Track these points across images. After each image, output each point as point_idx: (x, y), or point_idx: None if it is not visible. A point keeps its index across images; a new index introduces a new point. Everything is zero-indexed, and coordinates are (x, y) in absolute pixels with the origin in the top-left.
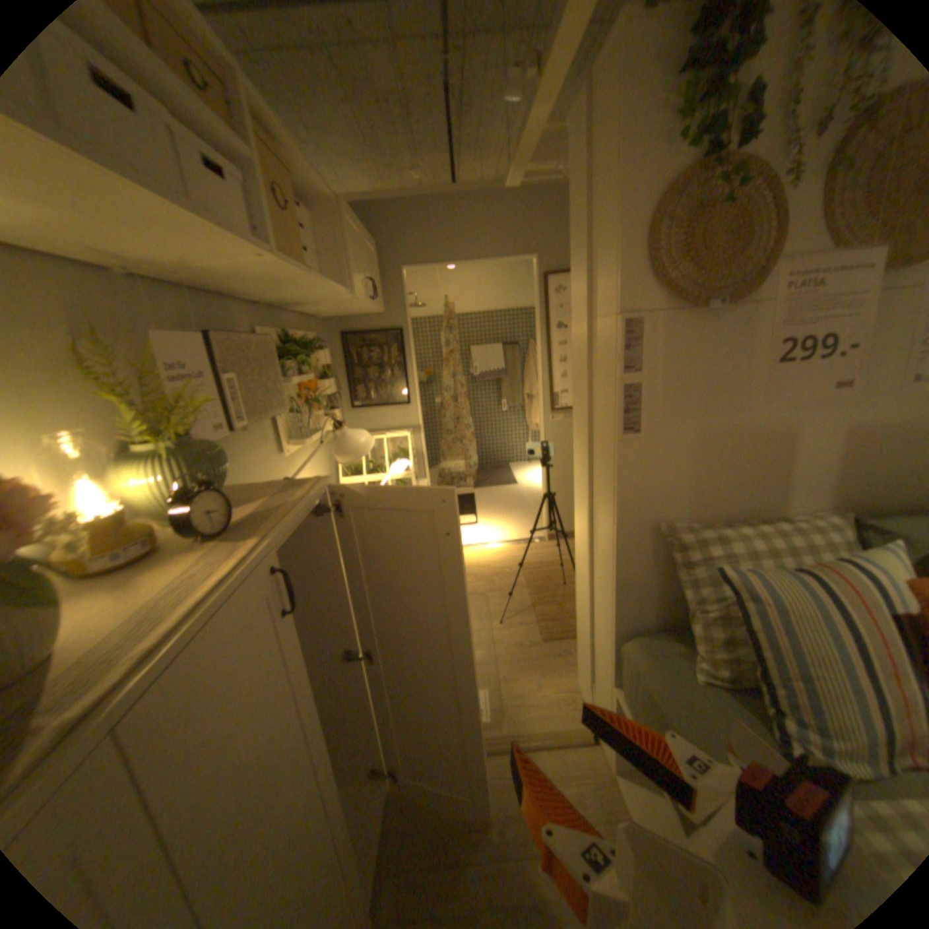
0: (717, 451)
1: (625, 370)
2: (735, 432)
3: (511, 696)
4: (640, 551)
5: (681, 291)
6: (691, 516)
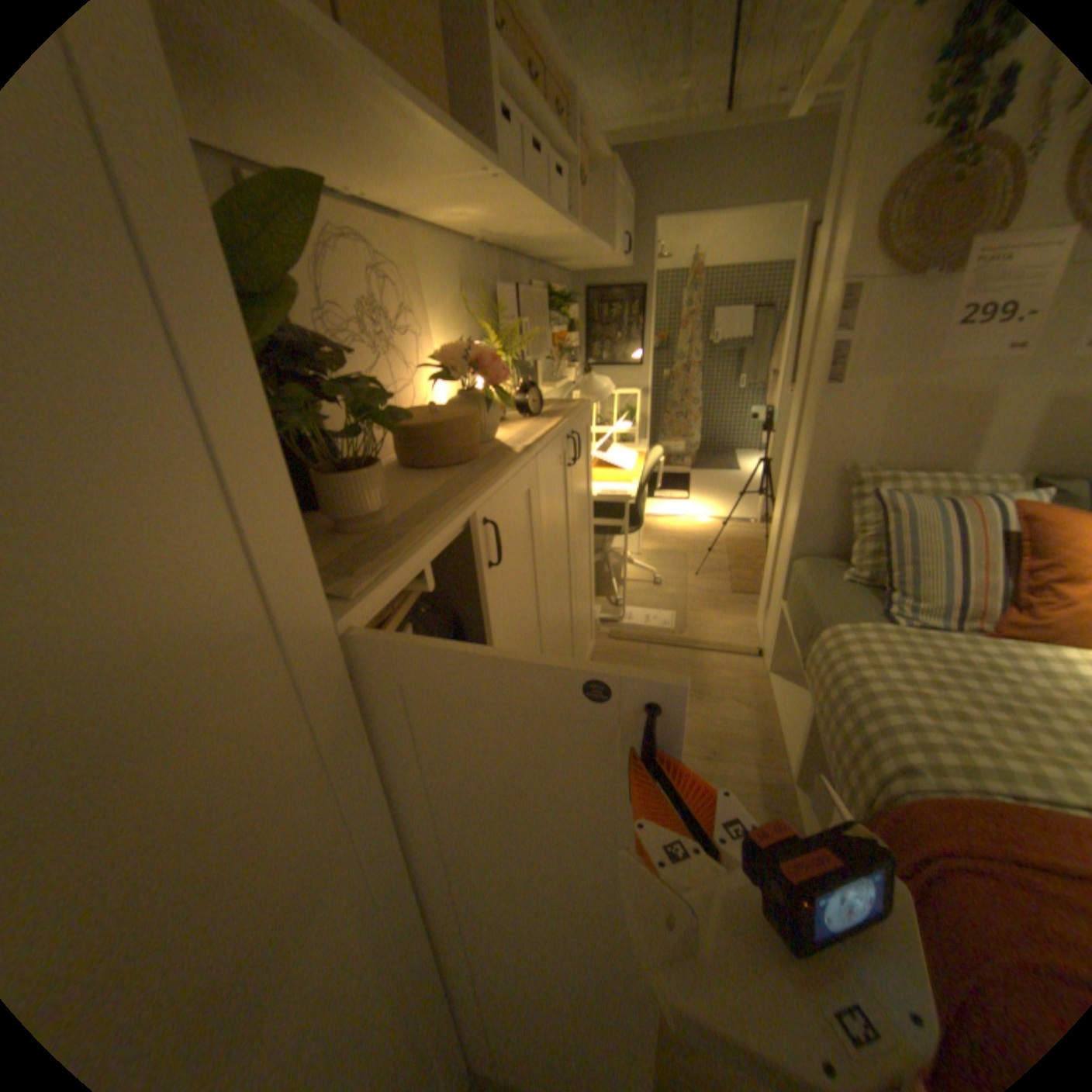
0: (913, 406)
1: (838, 329)
2: (934, 391)
3: (695, 620)
4: (825, 488)
5: (902, 262)
6: (878, 463)
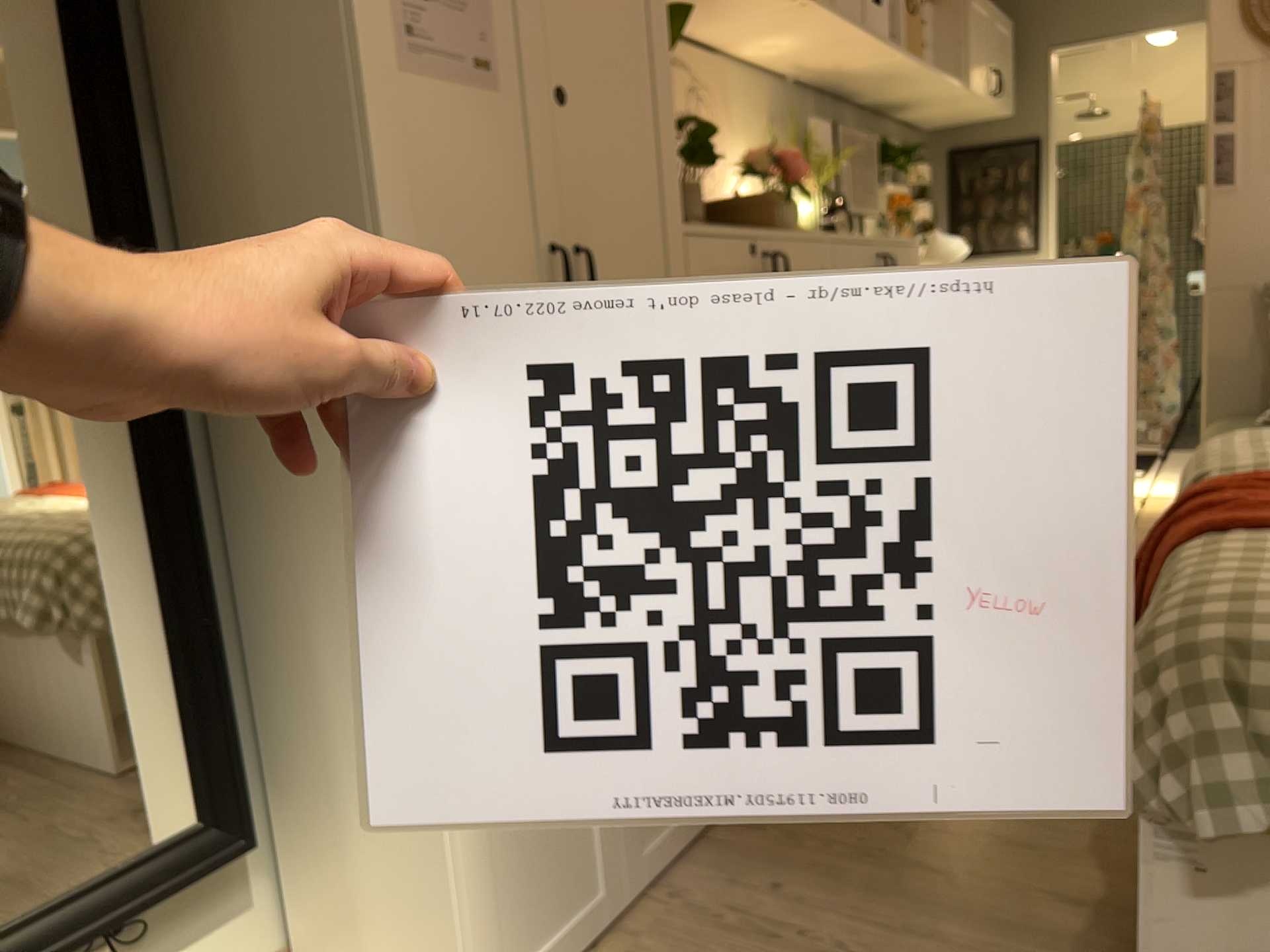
0: None
1: (1213, 120)
2: None
3: None
4: (1236, 320)
5: None
6: None
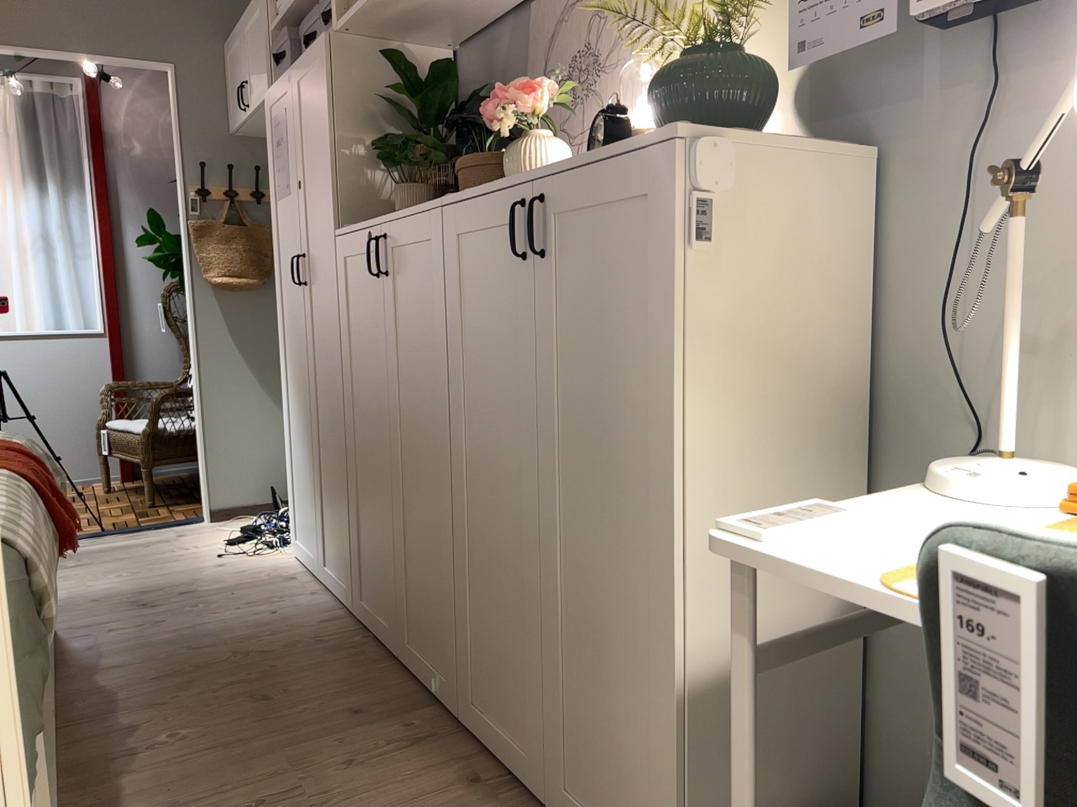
0: None
1: None
2: None
3: None
4: None
5: None
6: None
